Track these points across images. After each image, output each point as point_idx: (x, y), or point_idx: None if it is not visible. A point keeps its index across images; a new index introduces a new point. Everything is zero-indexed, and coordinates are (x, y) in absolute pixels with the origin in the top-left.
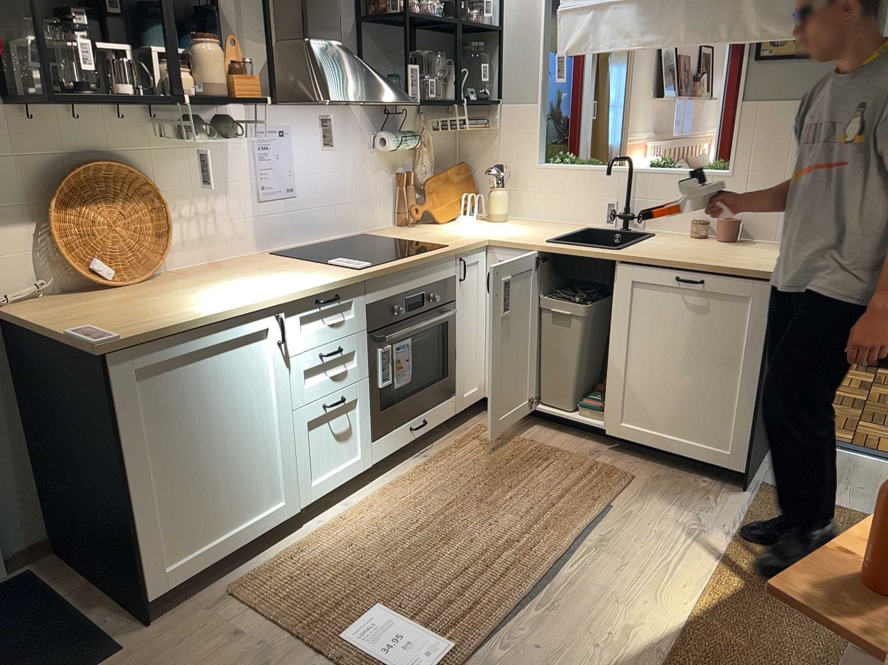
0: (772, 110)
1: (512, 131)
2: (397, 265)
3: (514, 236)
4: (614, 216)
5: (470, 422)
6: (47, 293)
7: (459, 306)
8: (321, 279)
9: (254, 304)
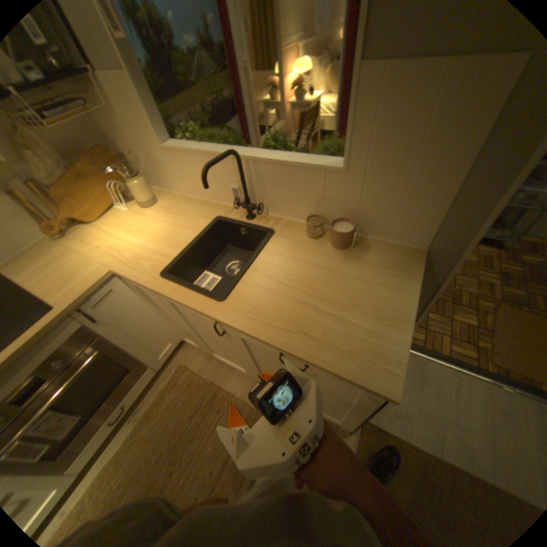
0: (405, 77)
1: (120, 107)
2: None
3: (137, 257)
4: (235, 206)
5: (172, 360)
6: None
7: (105, 335)
8: None
9: None
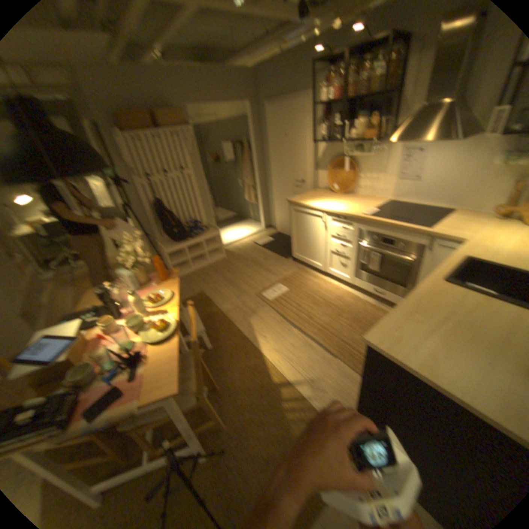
0: None
1: None
2: (376, 220)
3: (487, 248)
4: None
5: None
6: (328, 189)
7: (424, 262)
8: (347, 211)
9: (317, 207)
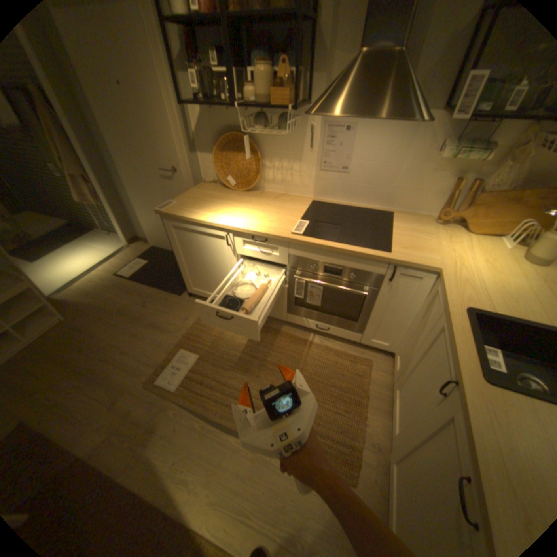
0: None
1: None
2: (314, 243)
3: (470, 282)
4: None
5: (372, 353)
6: (218, 182)
7: (381, 294)
8: (265, 227)
9: (213, 223)
